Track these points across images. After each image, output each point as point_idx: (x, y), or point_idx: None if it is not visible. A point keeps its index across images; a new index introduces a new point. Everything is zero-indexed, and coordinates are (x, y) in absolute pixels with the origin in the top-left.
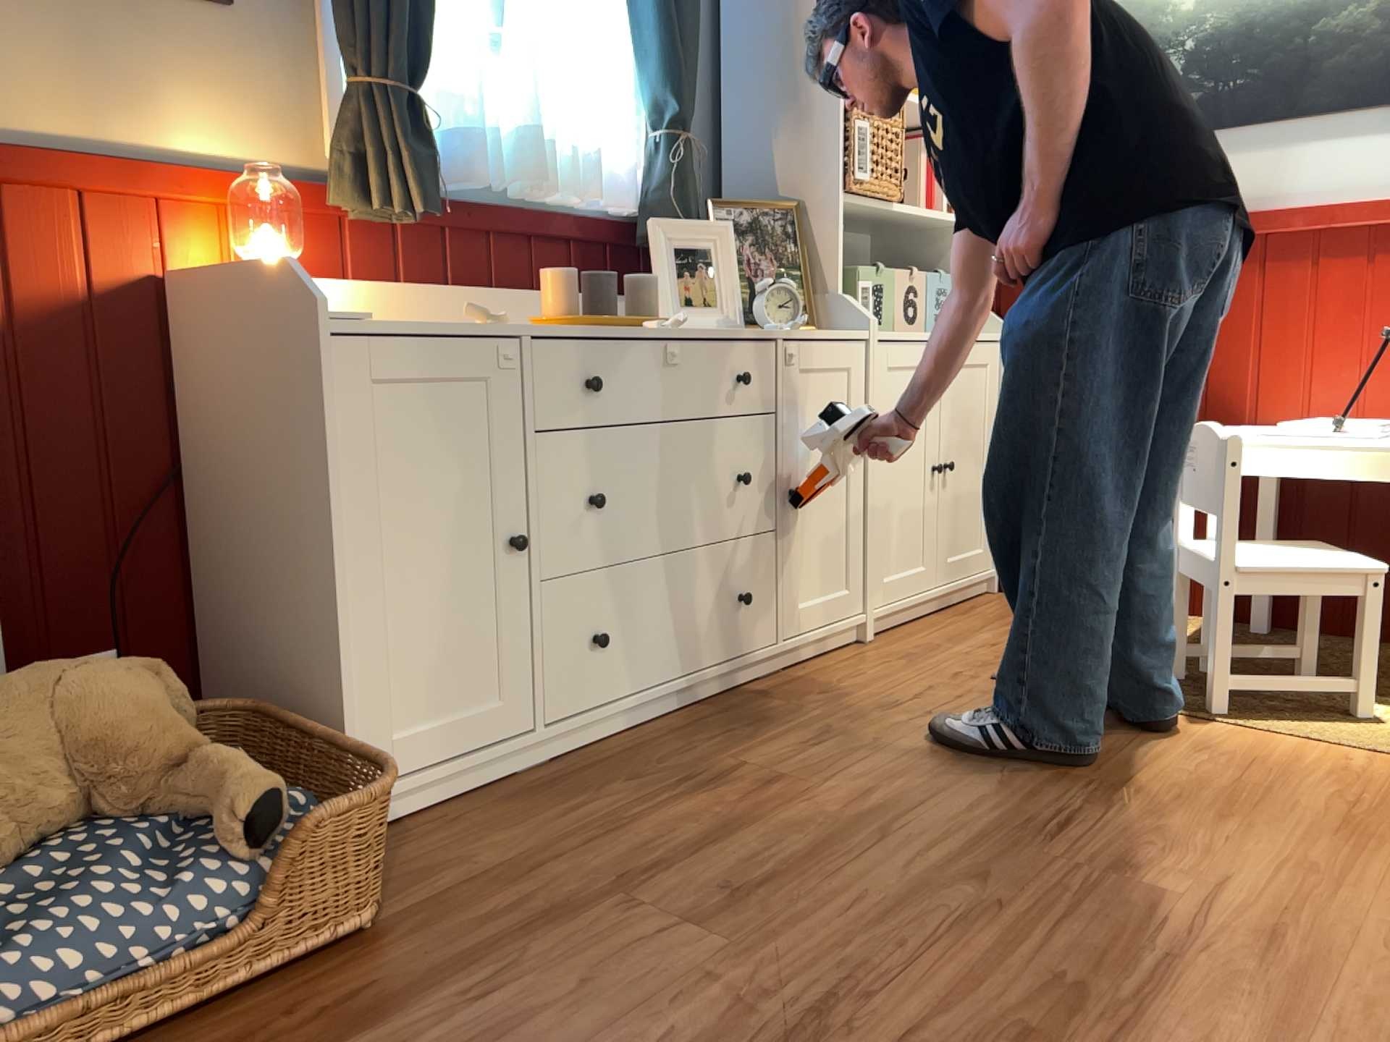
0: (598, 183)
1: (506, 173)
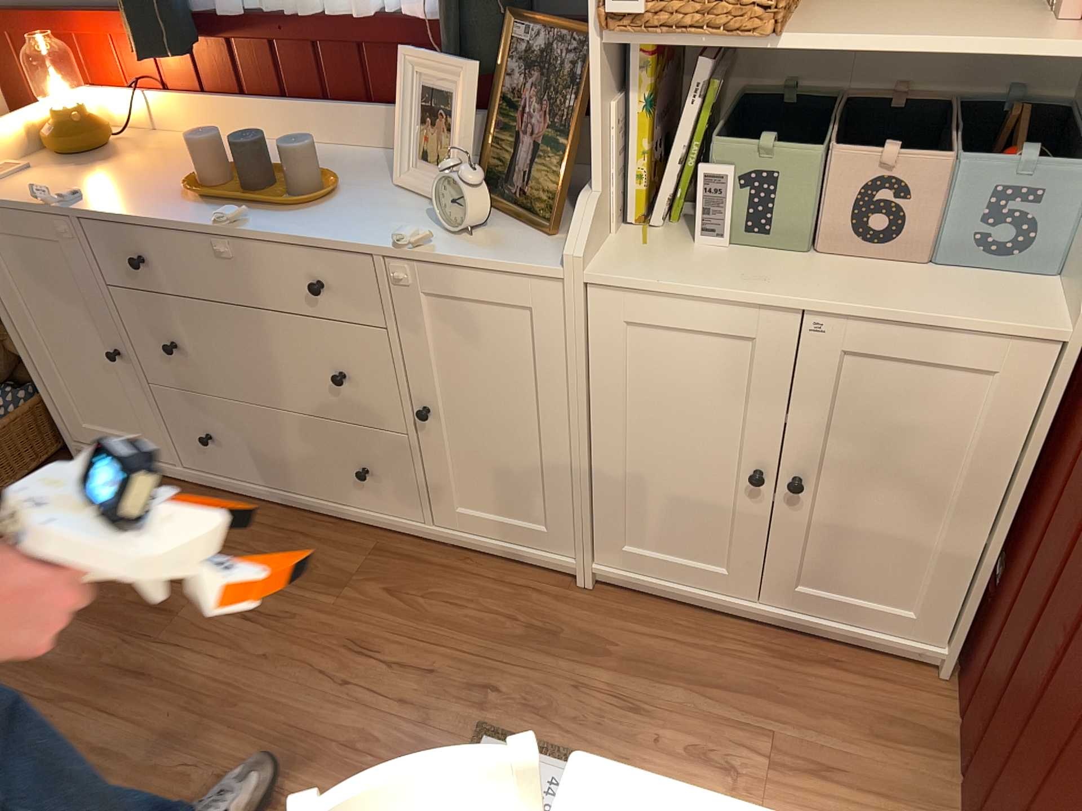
0: None
1: None
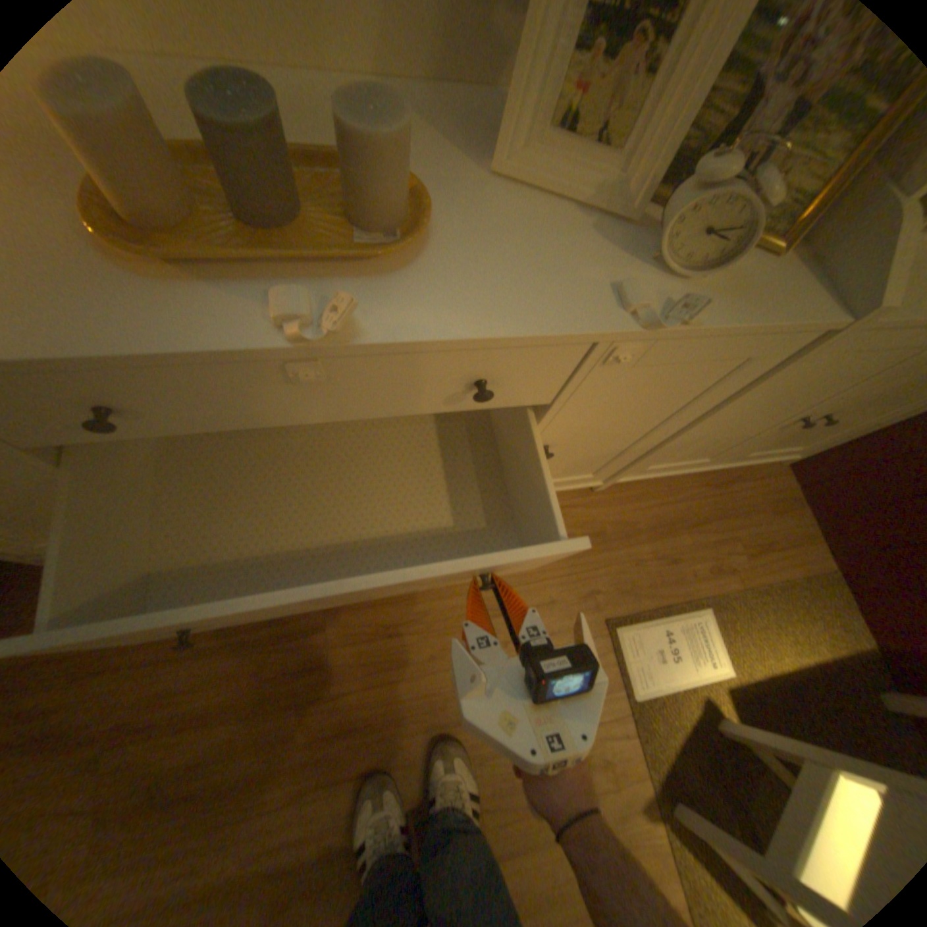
0: None
1: None
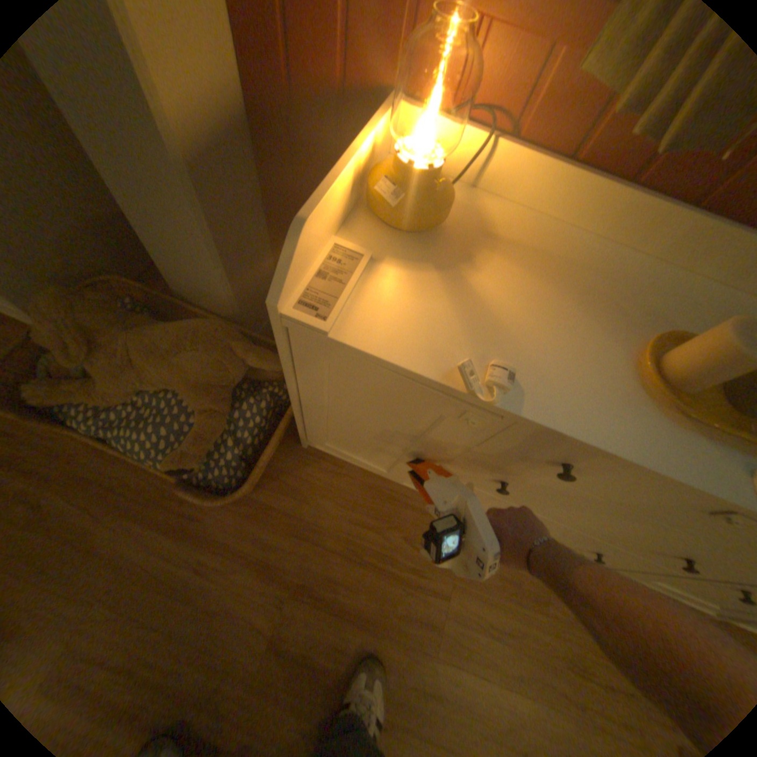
0: None
1: None
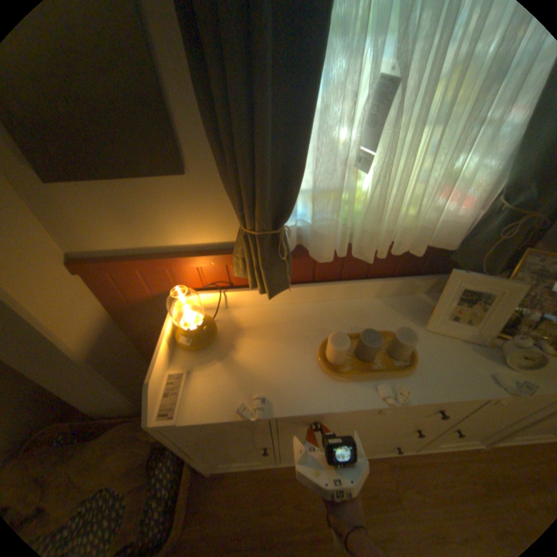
0: (437, 225)
1: (355, 241)
